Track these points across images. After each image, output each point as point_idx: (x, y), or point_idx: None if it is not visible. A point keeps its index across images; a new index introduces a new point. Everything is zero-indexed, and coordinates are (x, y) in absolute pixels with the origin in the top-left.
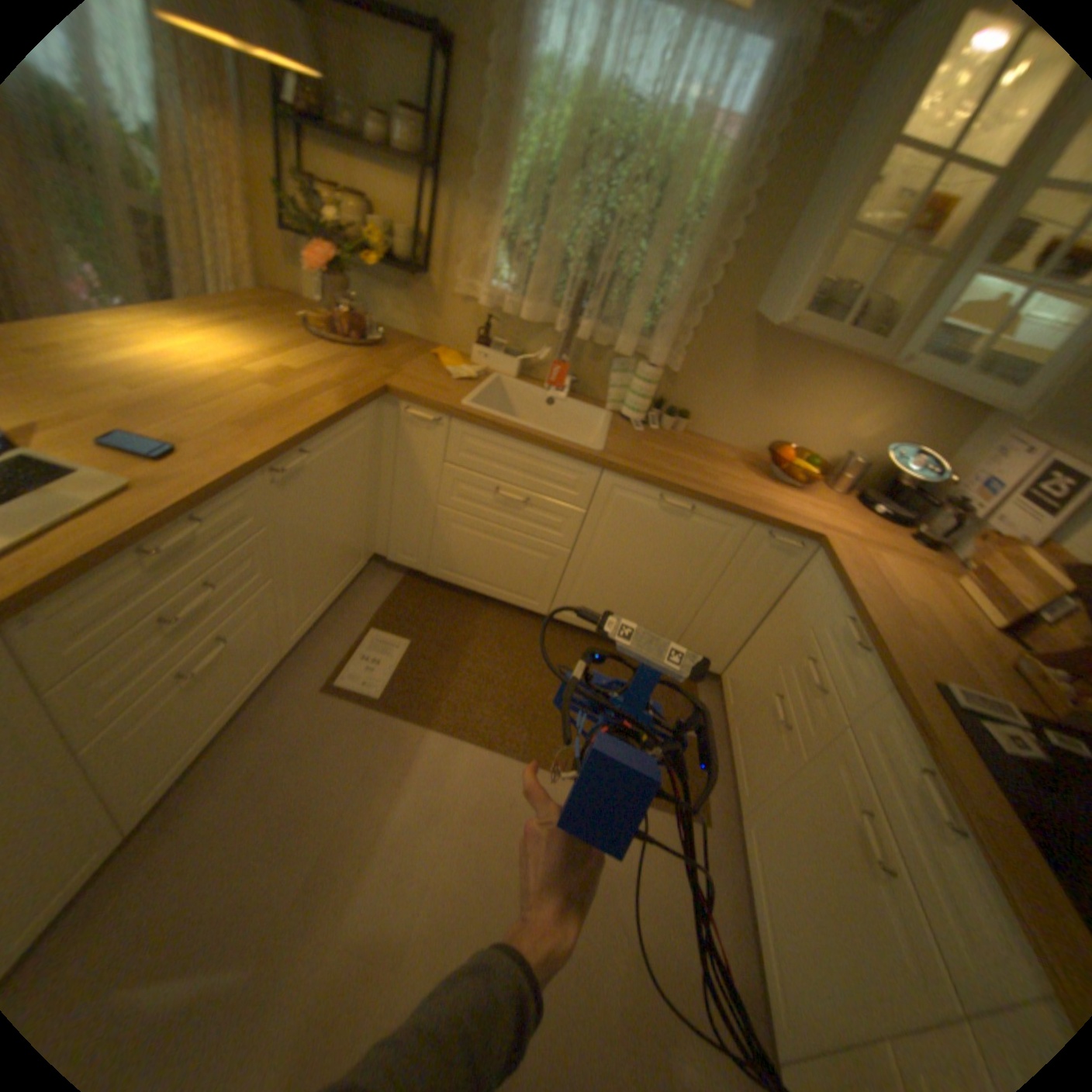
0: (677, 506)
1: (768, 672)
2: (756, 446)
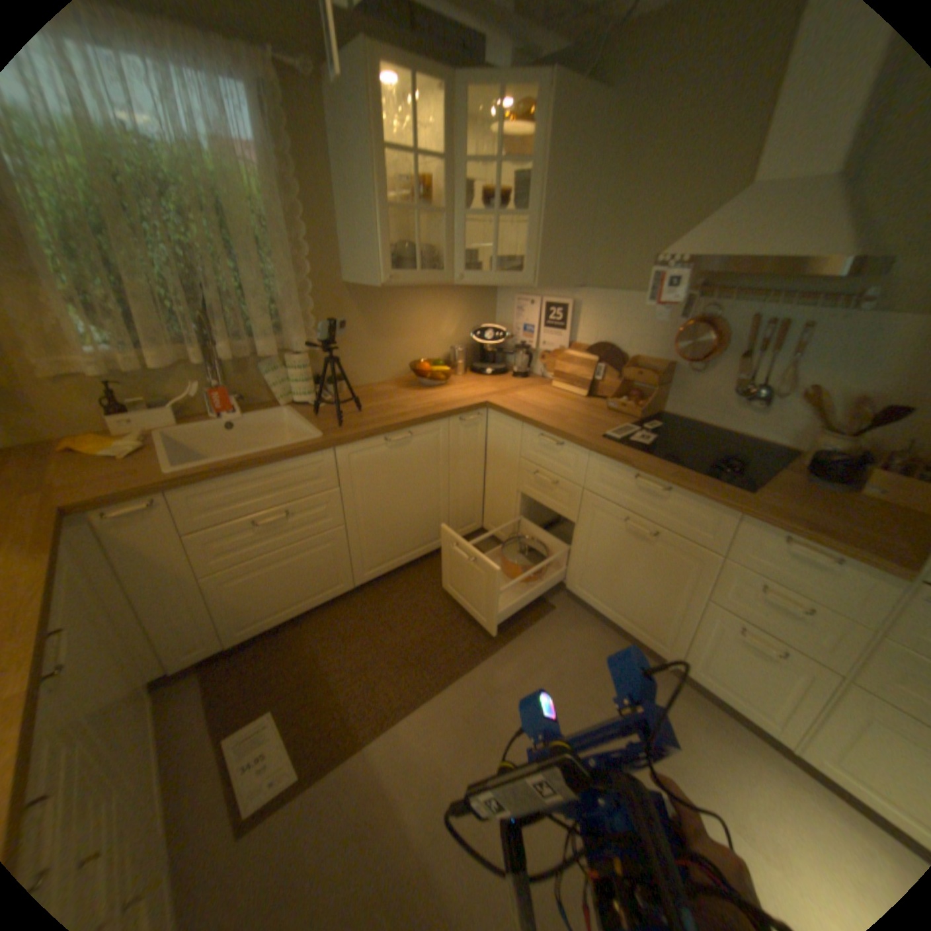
0: (400, 439)
1: (511, 499)
2: (396, 374)
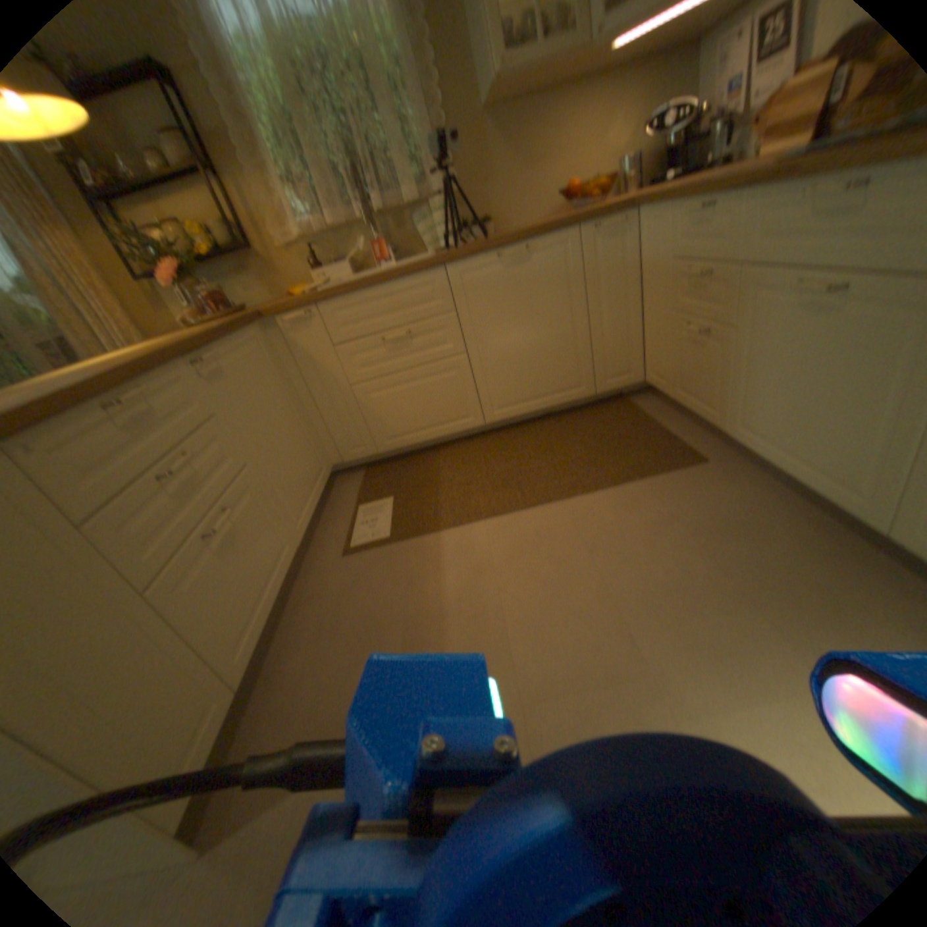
0: (511, 248)
1: (667, 324)
2: (551, 205)
